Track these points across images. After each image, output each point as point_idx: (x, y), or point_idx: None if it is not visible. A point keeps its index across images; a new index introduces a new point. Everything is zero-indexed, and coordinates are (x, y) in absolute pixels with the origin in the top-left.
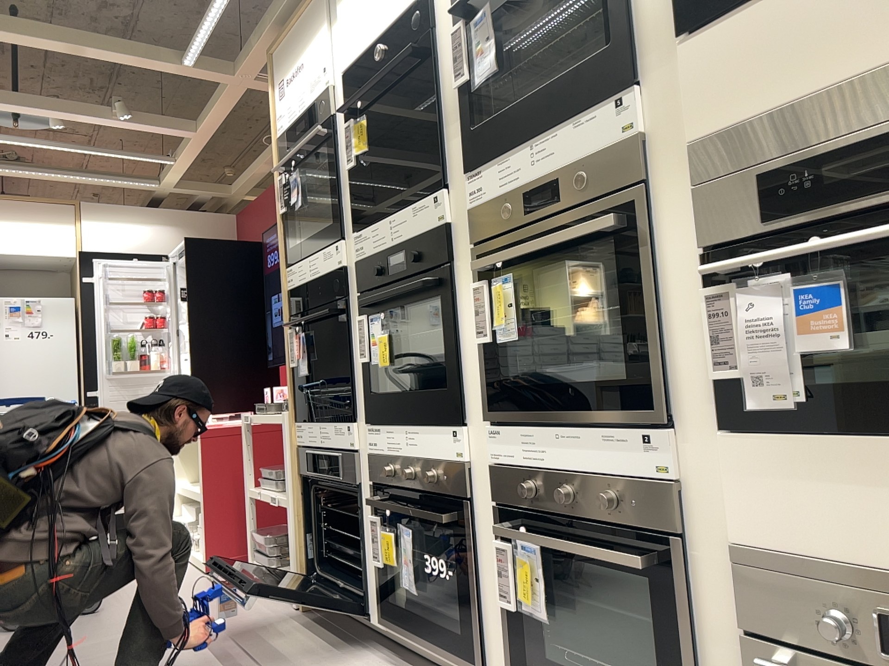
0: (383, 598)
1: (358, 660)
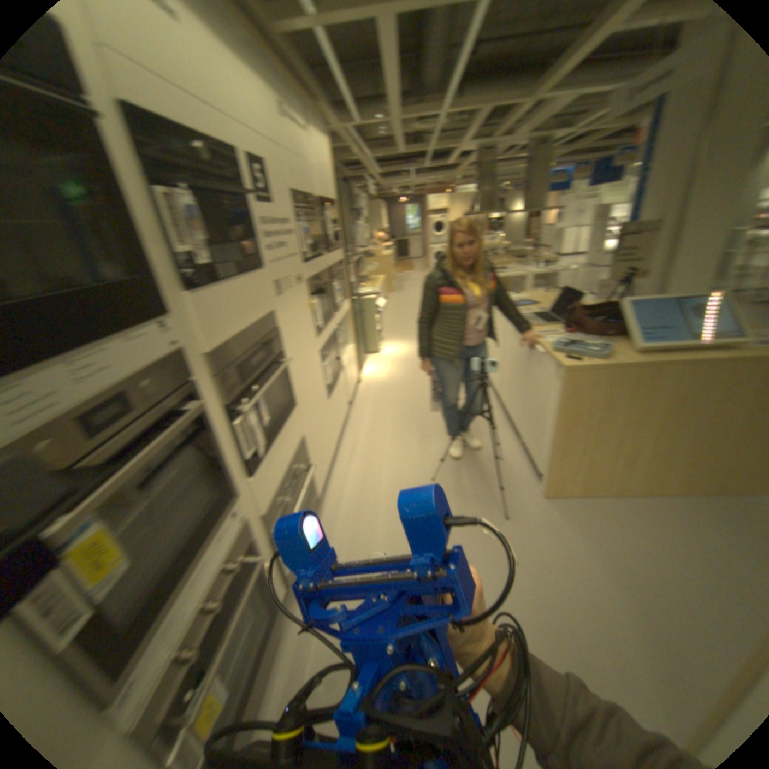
0: None
1: None
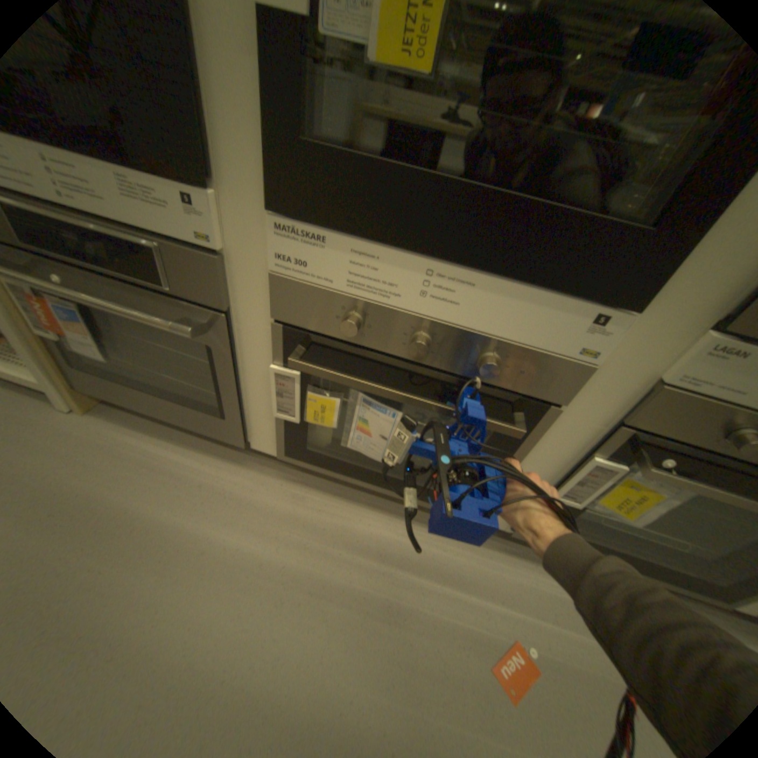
0: (290, 441)
1: (254, 490)
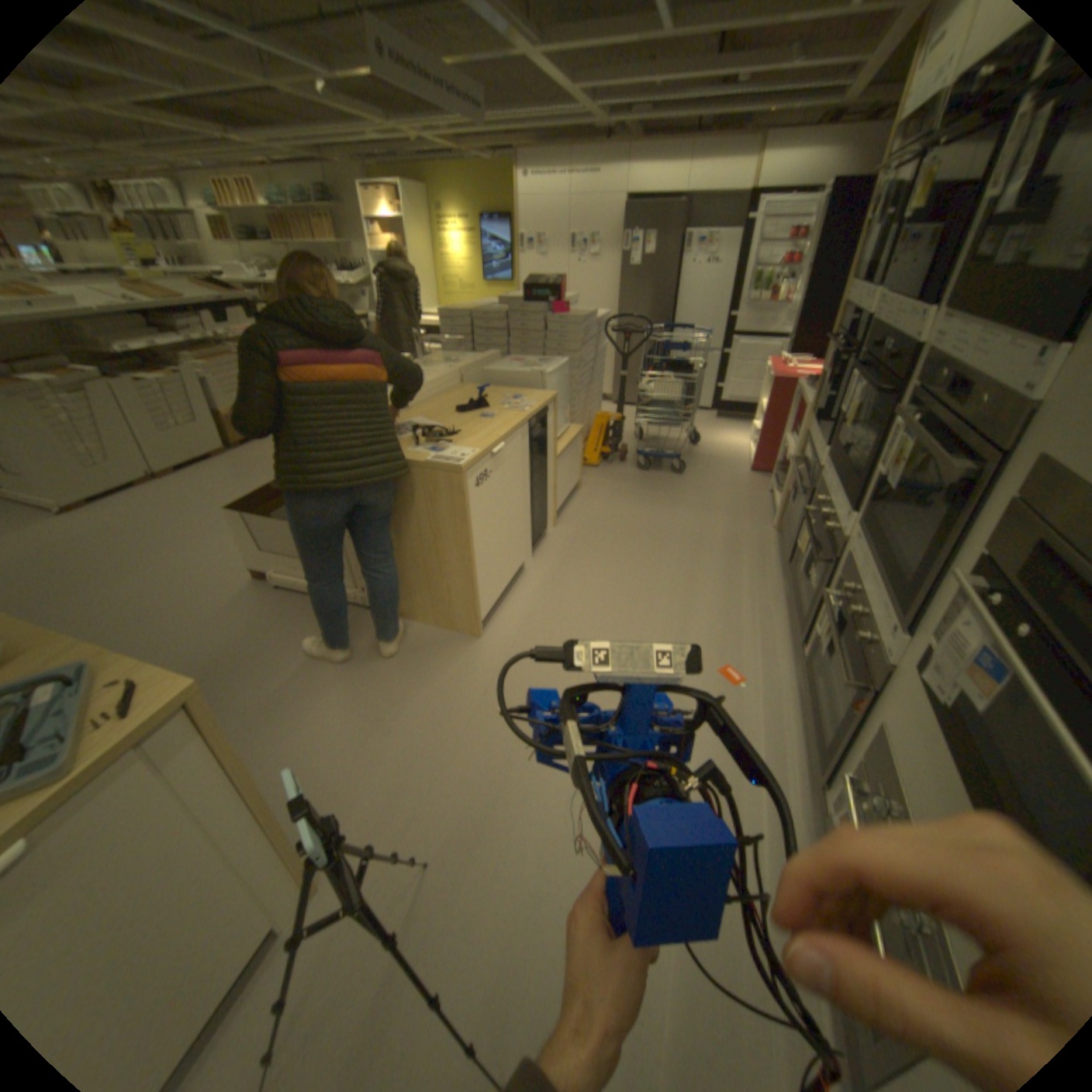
0: (797, 566)
1: (773, 586)
